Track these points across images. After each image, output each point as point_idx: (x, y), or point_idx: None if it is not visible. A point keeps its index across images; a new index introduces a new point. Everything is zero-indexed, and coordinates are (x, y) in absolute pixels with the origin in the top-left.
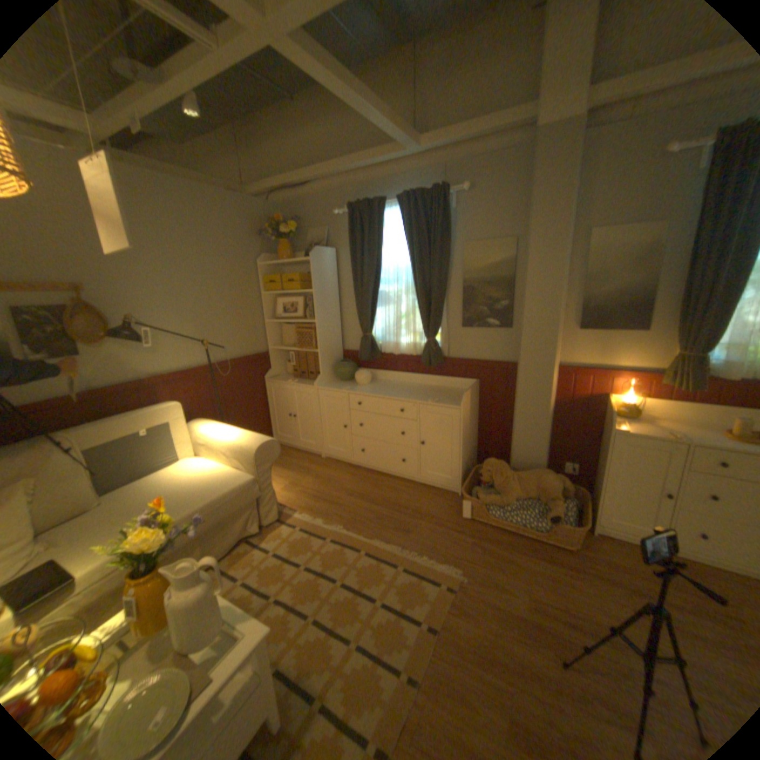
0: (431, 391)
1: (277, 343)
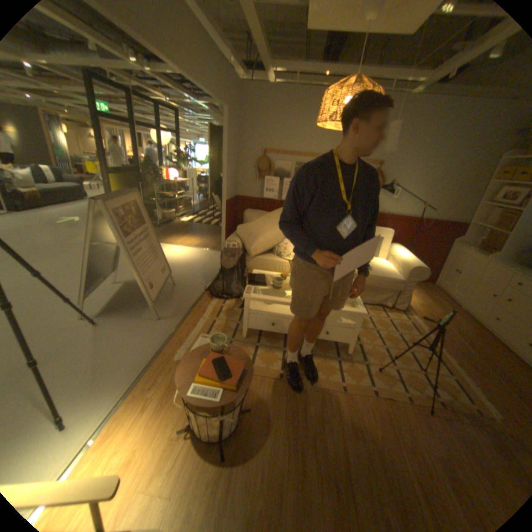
0: None
1: (481, 220)
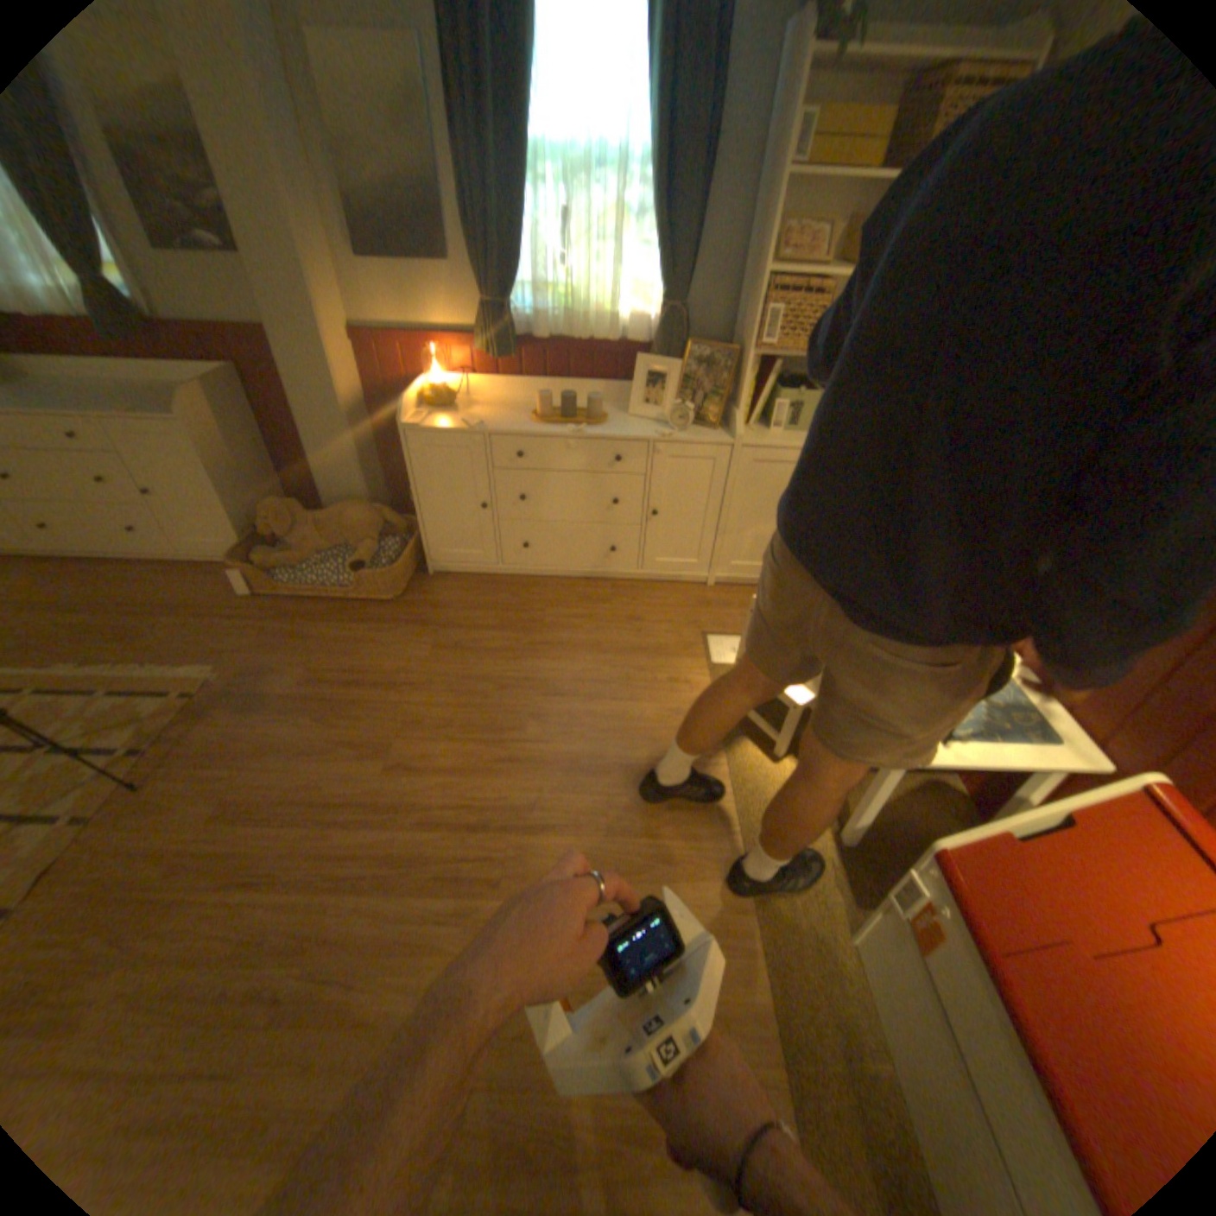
0: (139, 393)
1: None
